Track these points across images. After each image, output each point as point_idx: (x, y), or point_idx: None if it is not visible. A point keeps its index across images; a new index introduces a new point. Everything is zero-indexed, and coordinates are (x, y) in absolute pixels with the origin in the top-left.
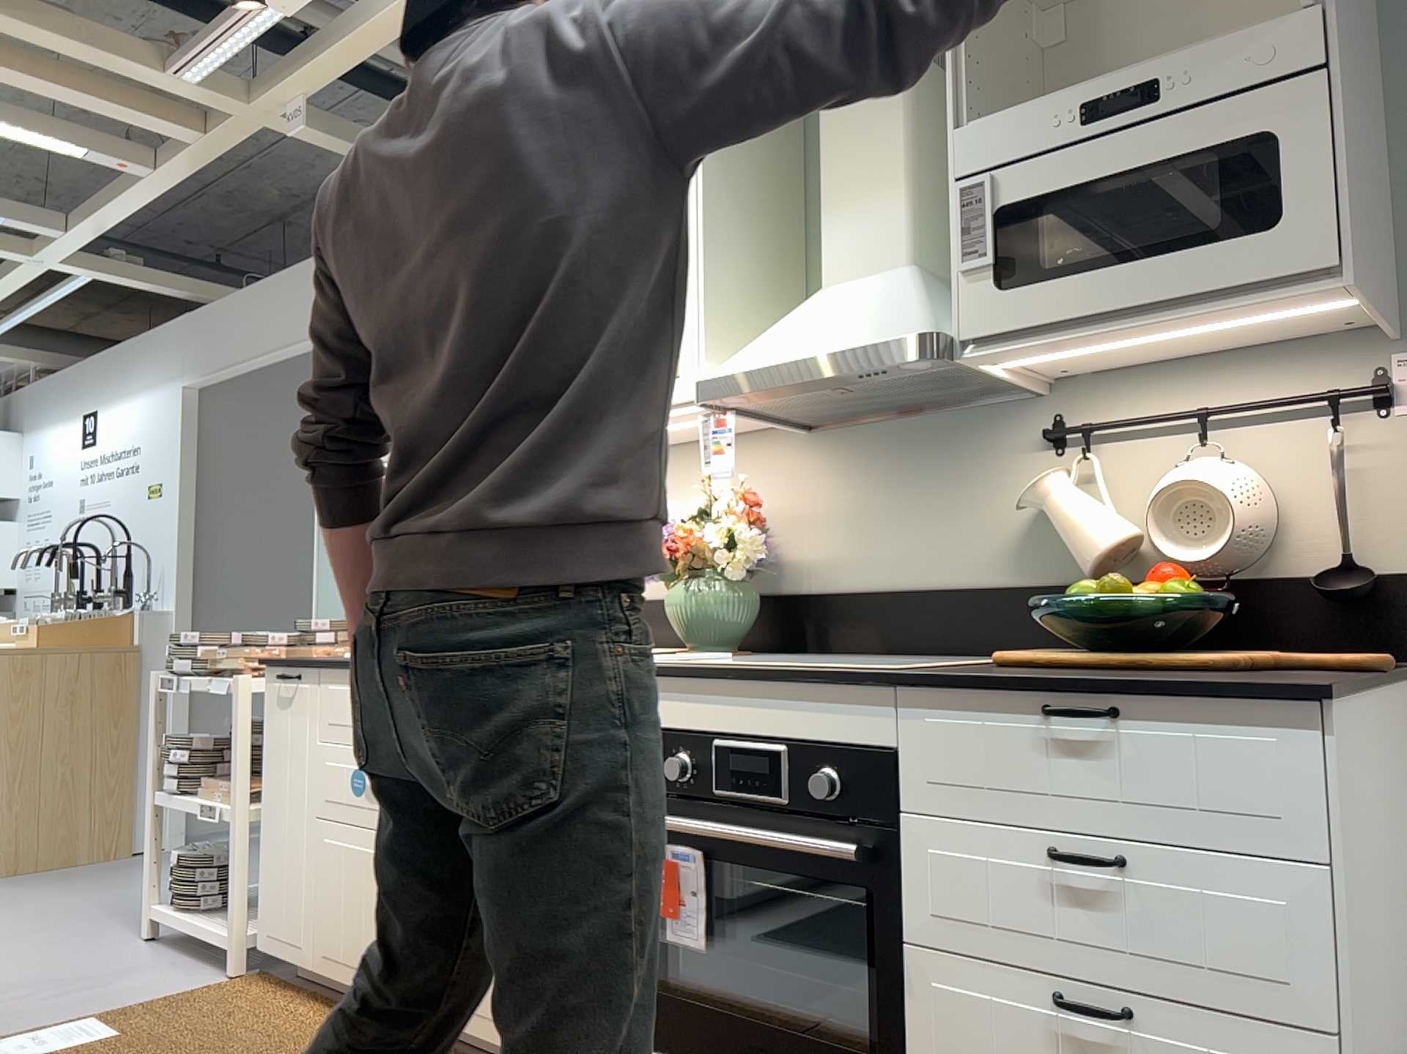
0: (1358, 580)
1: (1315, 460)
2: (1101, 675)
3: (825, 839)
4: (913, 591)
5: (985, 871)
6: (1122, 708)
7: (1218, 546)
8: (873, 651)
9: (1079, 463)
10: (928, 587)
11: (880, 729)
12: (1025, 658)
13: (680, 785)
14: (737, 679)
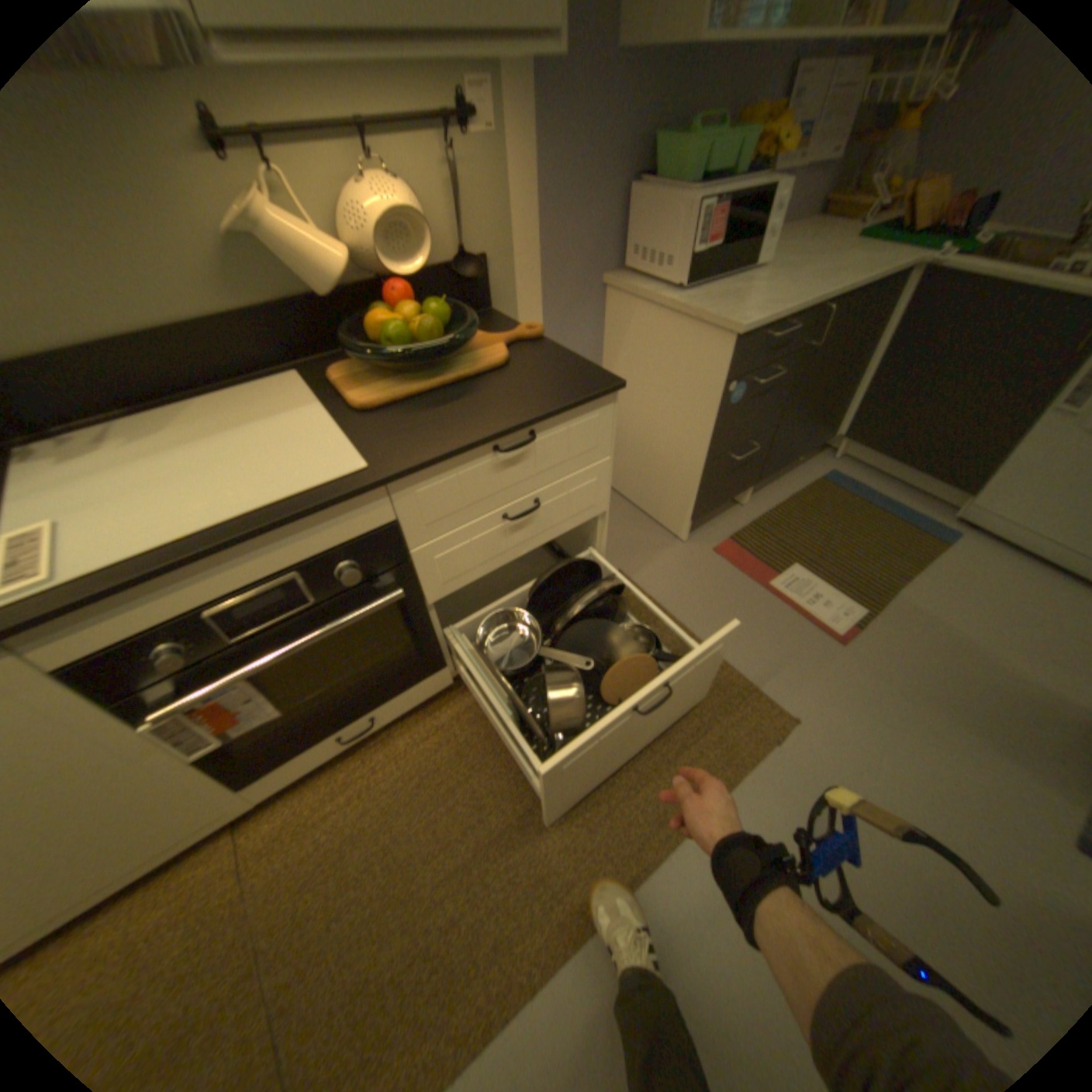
0: (476, 267)
1: (433, 173)
2: (514, 414)
3: (358, 598)
4: (122, 338)
5: (470, 547)
6: (535, 430)
7: (419, 261)
8: (108, 410)
9: (270, 179)
10: (138, 329)
11: (379, 515)
12: (354, 390)
13: (185, 662)
14: (210, 555)
